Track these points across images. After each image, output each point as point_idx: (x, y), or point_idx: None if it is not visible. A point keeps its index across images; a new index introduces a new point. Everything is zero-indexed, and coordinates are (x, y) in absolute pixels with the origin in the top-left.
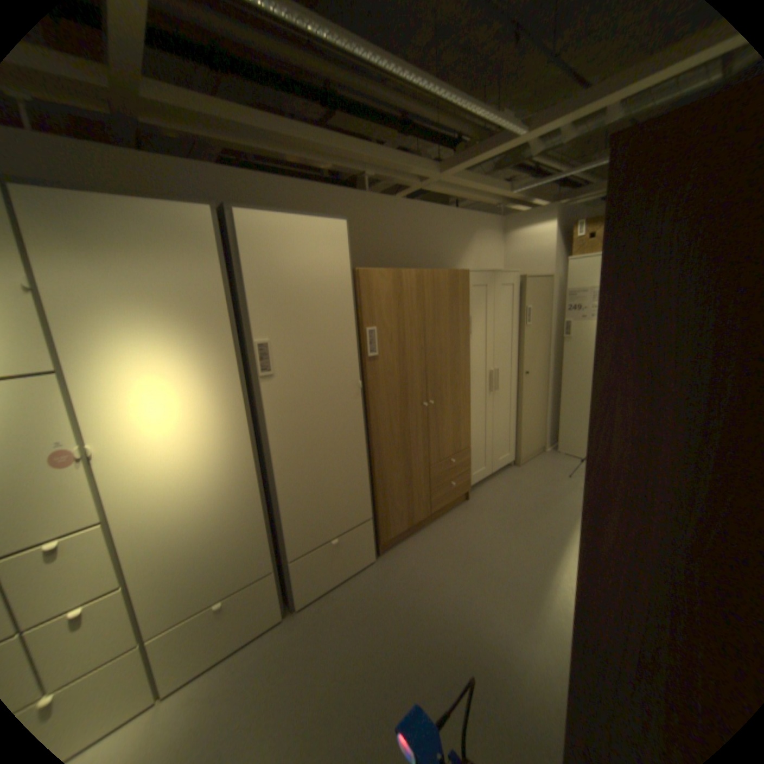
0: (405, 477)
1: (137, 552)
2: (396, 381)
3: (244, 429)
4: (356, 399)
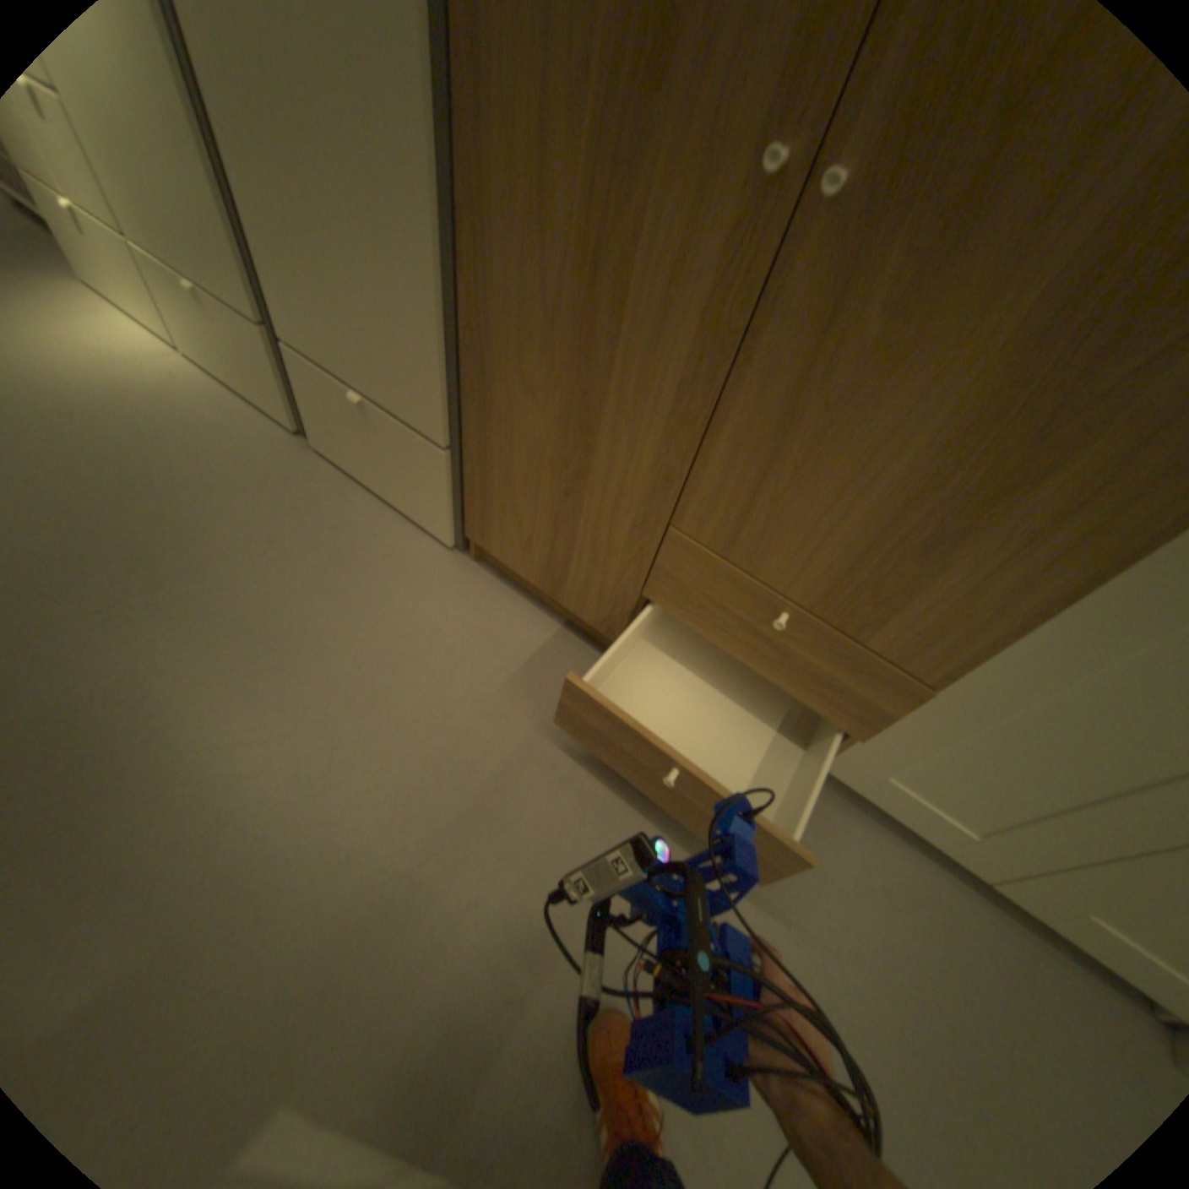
0: (567, 456)
1: None
2: None
3: None
4: None
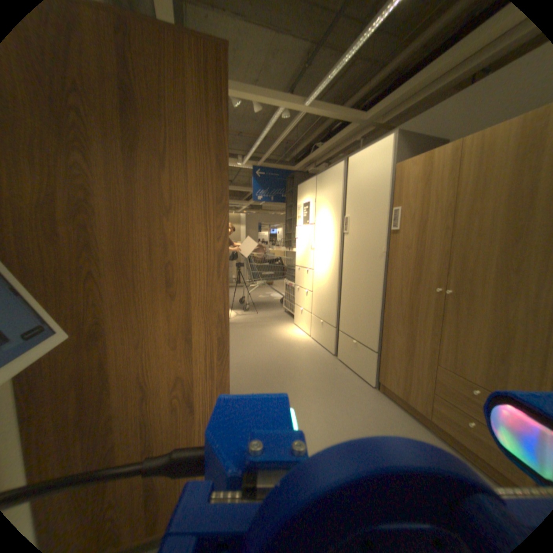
0: (406, 350)
1: (314, 284)
2: (411, 255)
3: (336, 255)
4: (378, 259)
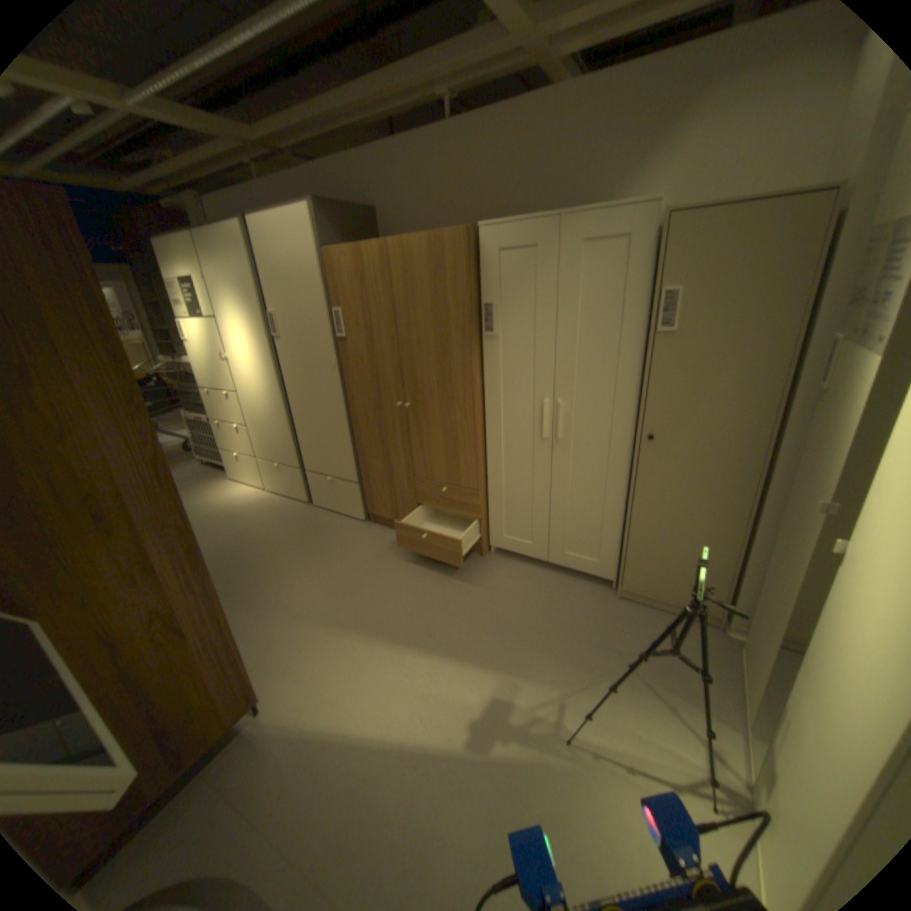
0: (387, 470)
1: (248, 414)
2: (368, 368)
3: (273, 369)
4: (334, 373)
